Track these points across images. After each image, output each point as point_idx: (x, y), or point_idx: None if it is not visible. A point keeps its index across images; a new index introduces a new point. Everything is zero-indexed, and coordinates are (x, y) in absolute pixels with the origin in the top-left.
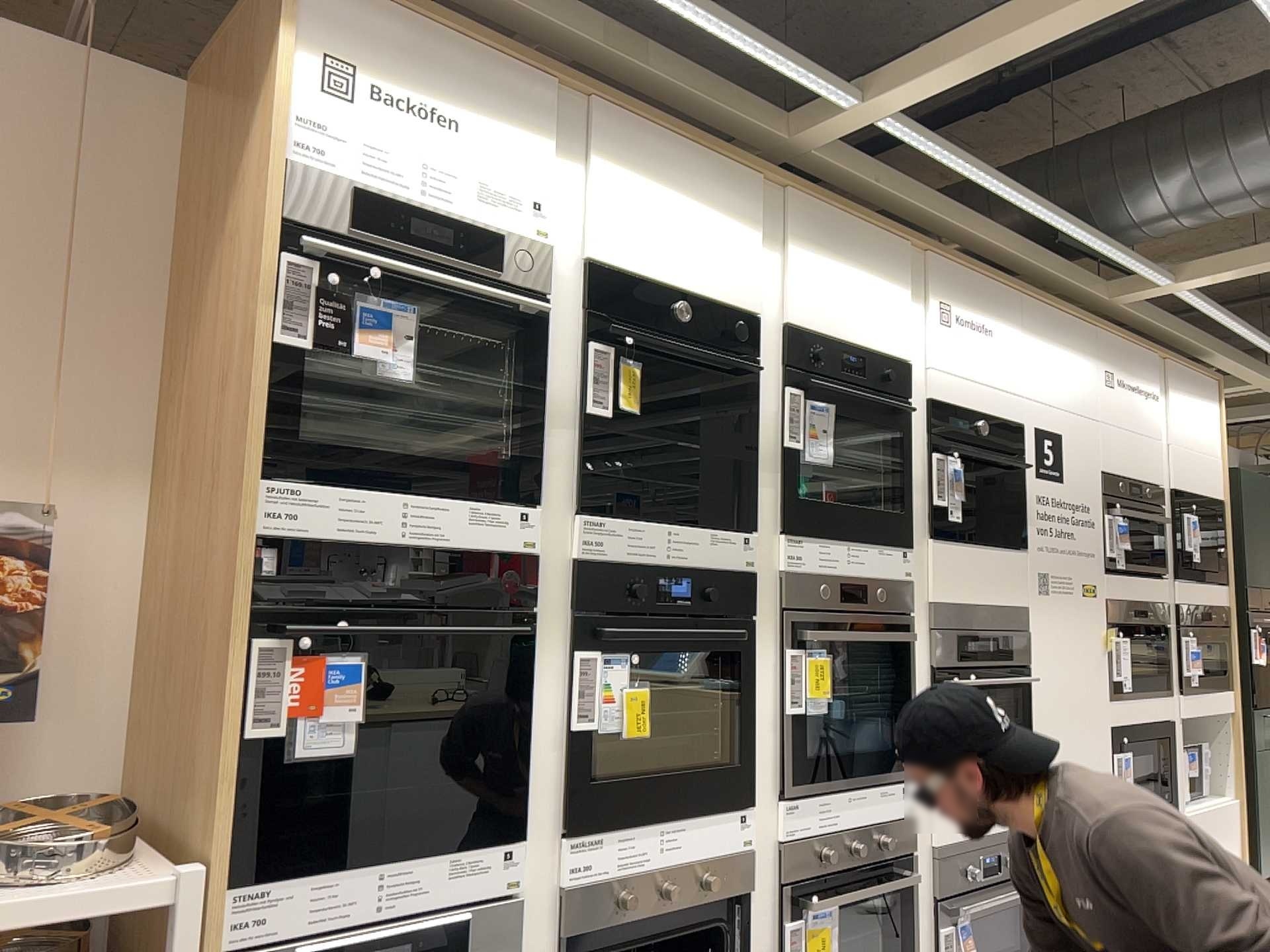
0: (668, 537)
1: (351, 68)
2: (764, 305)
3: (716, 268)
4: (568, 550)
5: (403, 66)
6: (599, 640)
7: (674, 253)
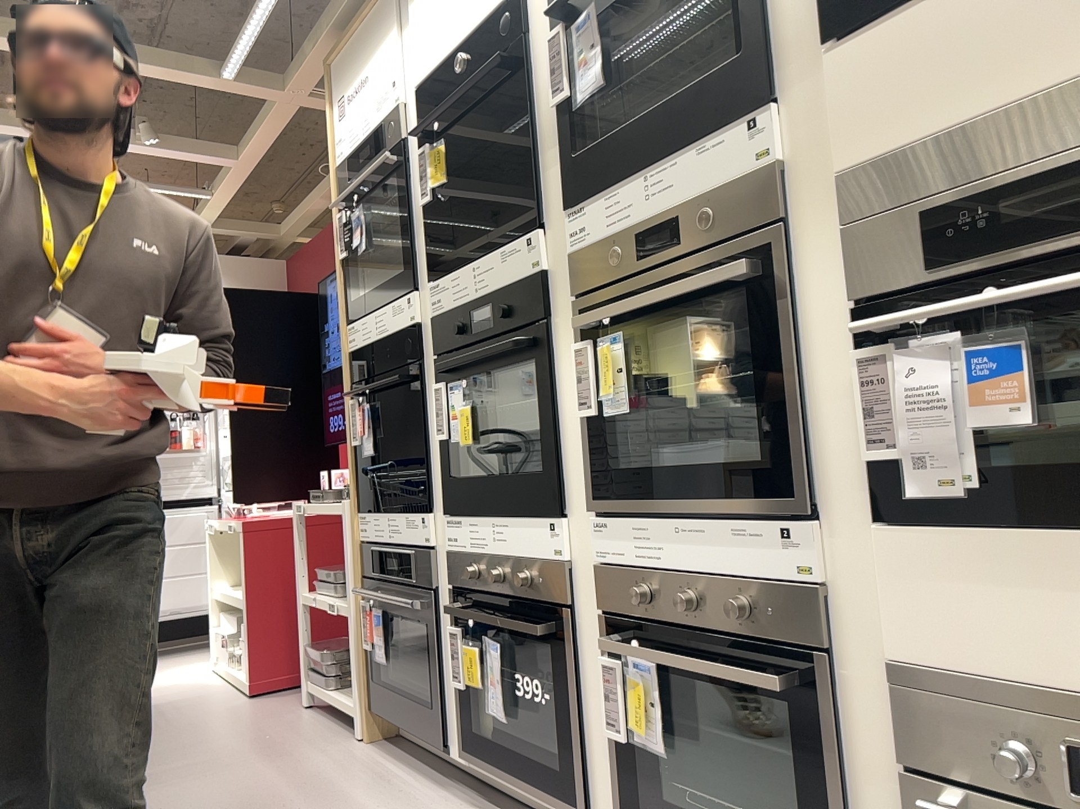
0: (472, 274)
1: (338, 96)
2: None
3: None
4: (431, 314)
5: (347, 69)
6: (443, 378)
7: (452, 10)
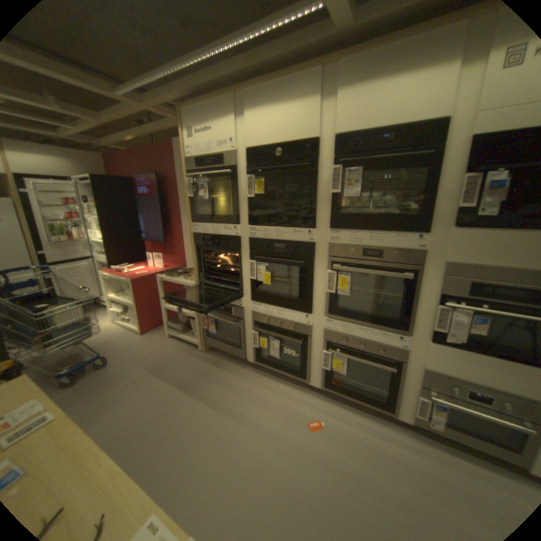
0: (277, 232)
1: (186, 126)
2: (327, 126)
3: (295, 122)
4: (248, 236)
5: (195, 117)
6: (256, 261)
7: (275, 126)
